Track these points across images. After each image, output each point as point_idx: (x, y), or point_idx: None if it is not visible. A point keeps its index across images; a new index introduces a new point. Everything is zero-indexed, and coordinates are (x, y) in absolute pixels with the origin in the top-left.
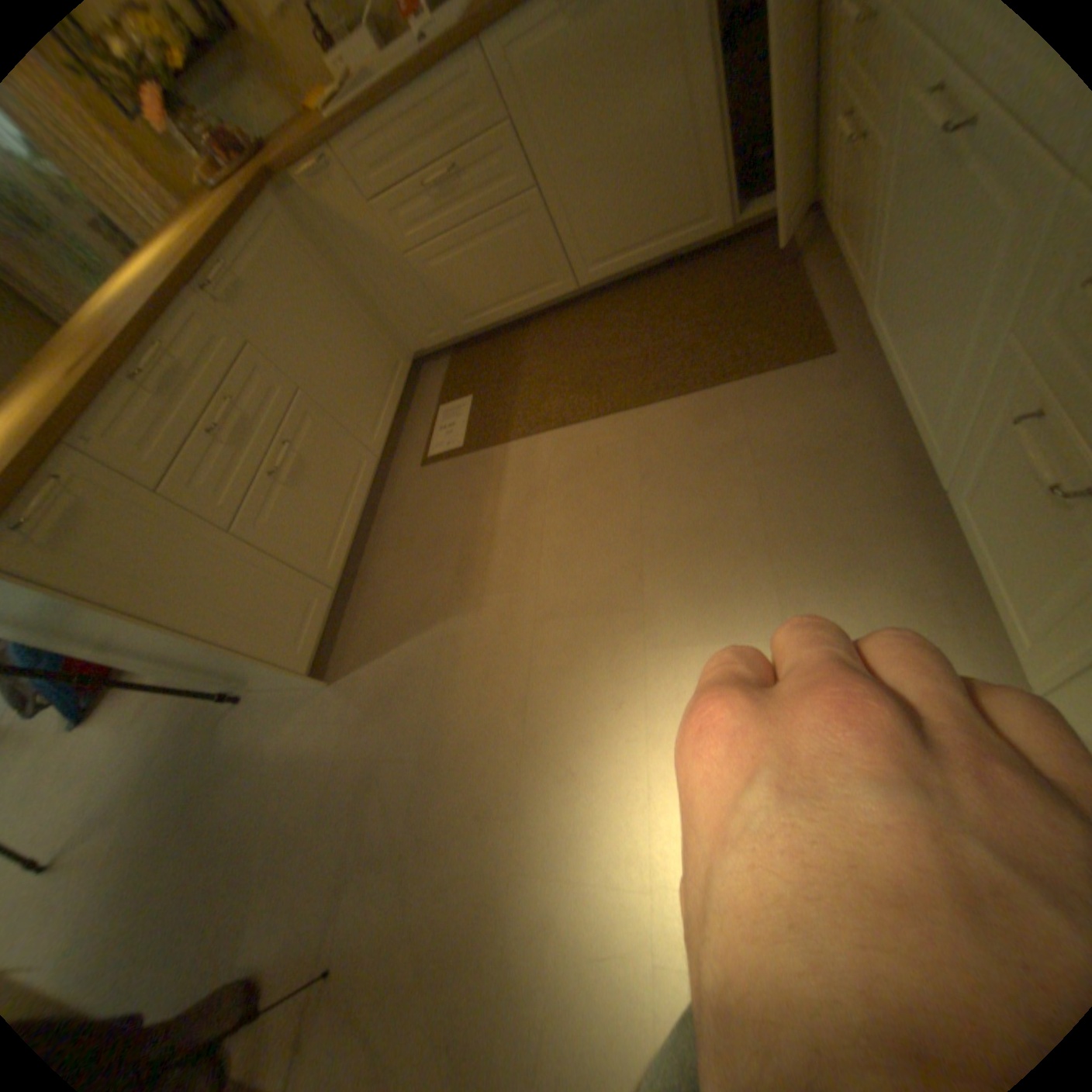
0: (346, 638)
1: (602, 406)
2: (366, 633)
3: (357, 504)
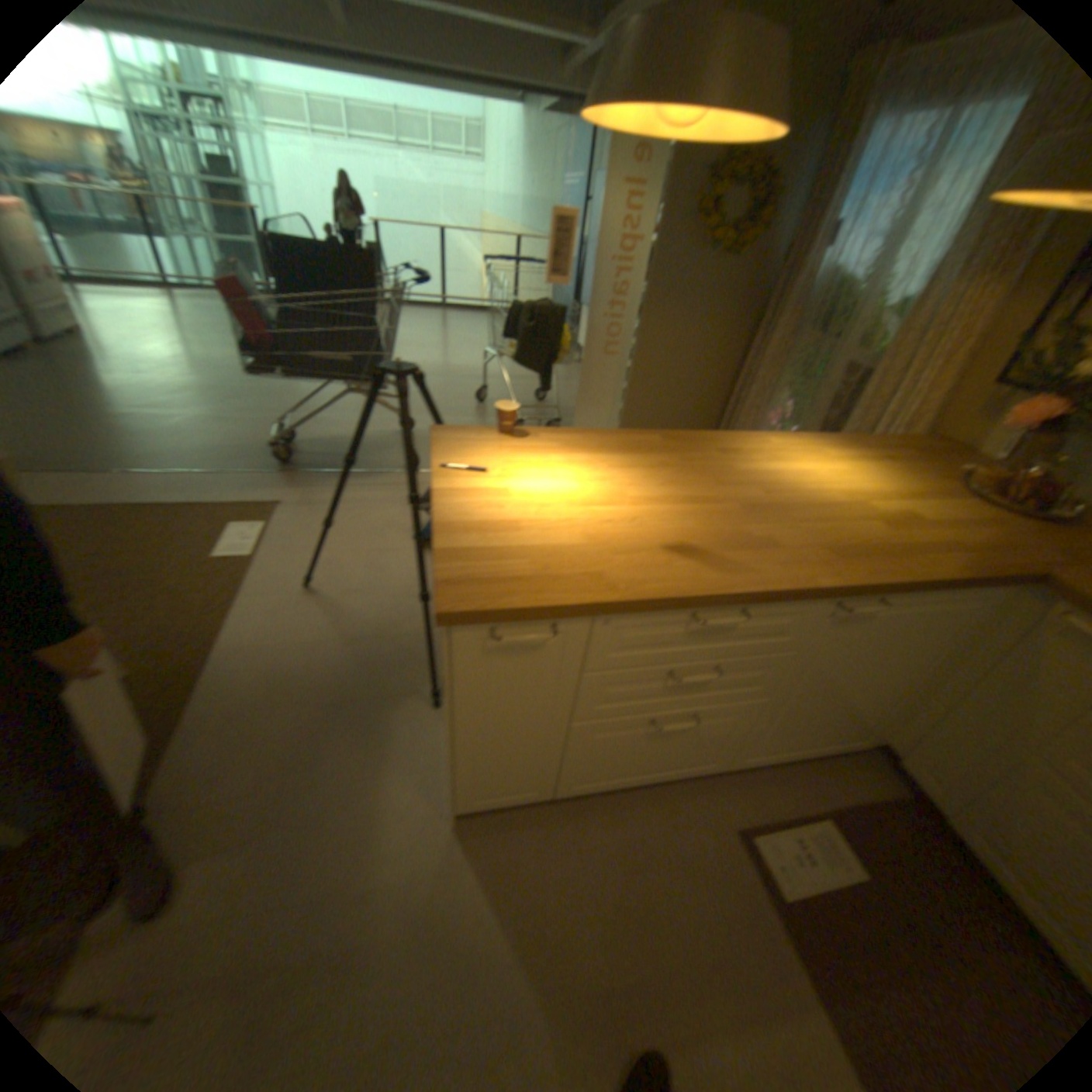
0: (505, 828)
1: None
2: (513, 859)
3: (659, 781)
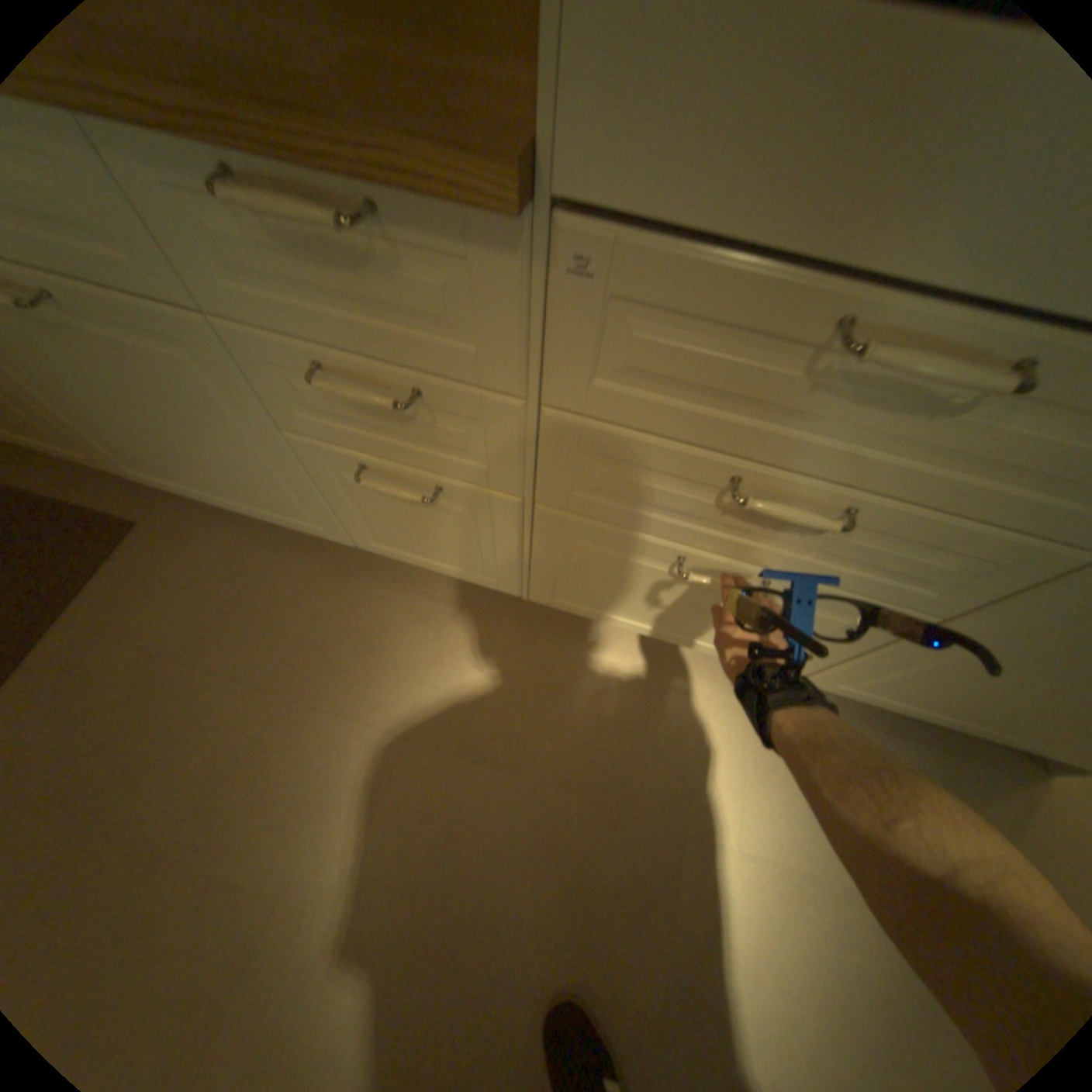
0: None
1: None
2: None
3: None
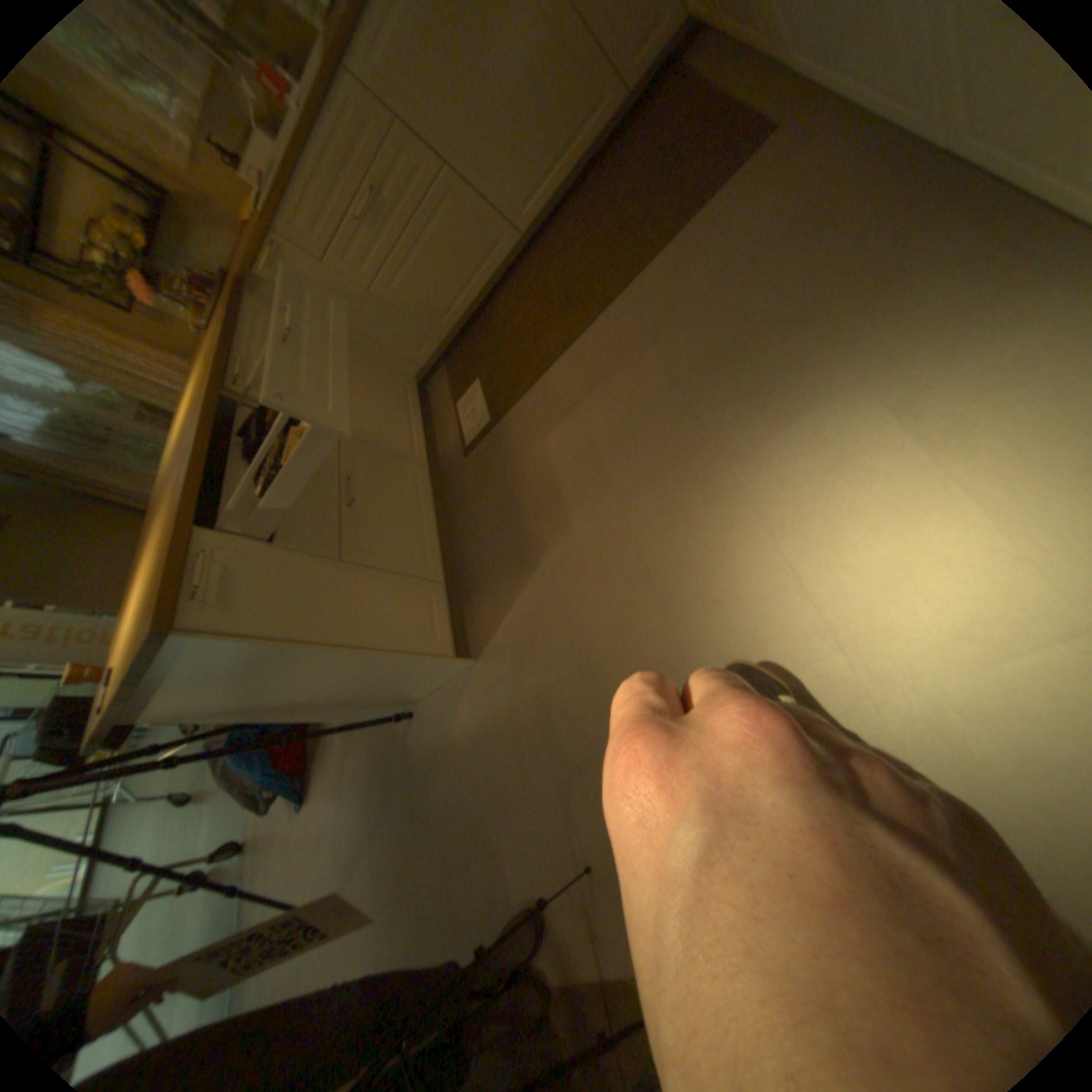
0: (473, 619)
1: (592, 312)
2: (487, 605)
3: (430, 510)
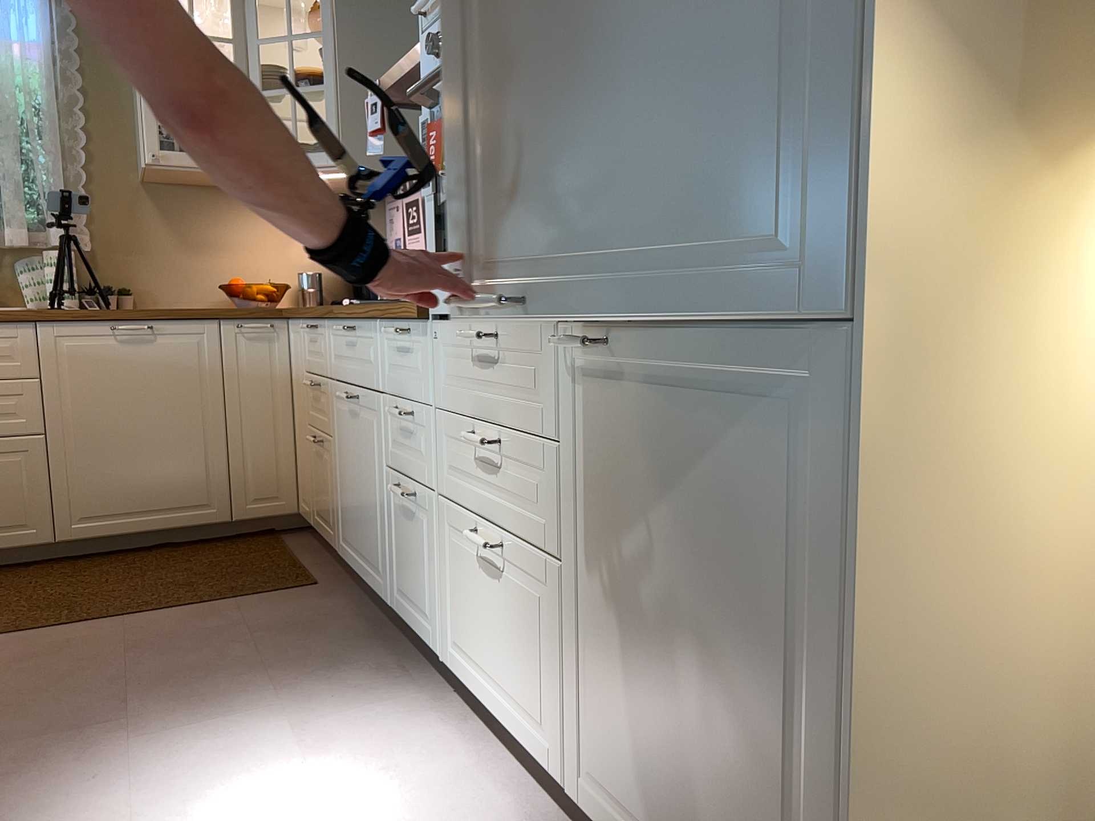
0: None
1: (74, 619)
2: None
3: None
